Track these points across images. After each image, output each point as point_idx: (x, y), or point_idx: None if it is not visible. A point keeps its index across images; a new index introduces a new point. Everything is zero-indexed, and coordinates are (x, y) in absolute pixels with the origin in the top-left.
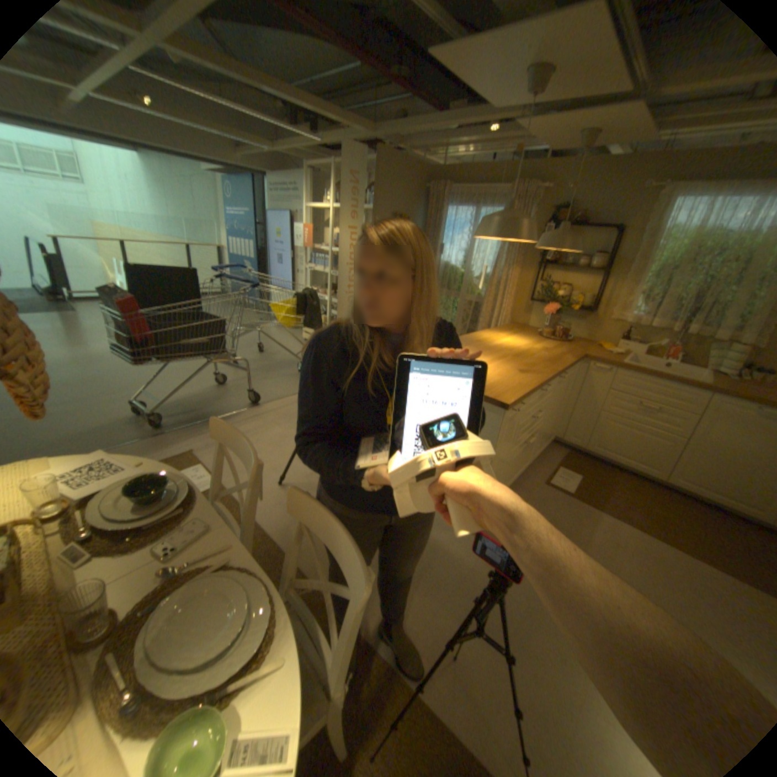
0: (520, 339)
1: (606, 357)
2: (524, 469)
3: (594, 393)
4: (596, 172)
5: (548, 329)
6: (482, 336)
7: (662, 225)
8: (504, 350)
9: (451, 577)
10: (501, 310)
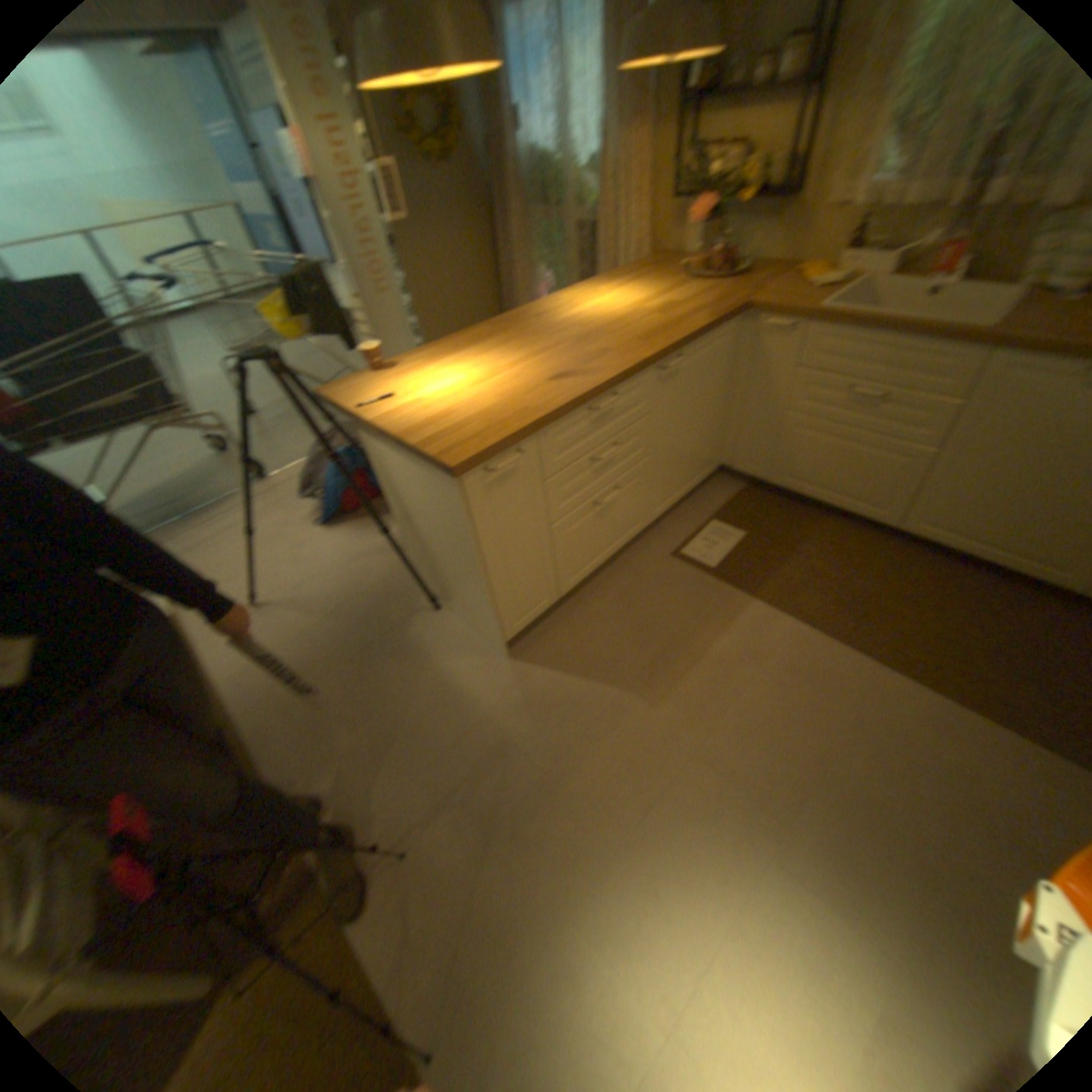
0: (636, 290)
1: (793, 299)
2: (630, 536)
3: (773, 377)
4: None
5: (703, 254)
6: (561, 300)
7: None
8: (575, 325)
9: (451, 729)
10: (631, 228)
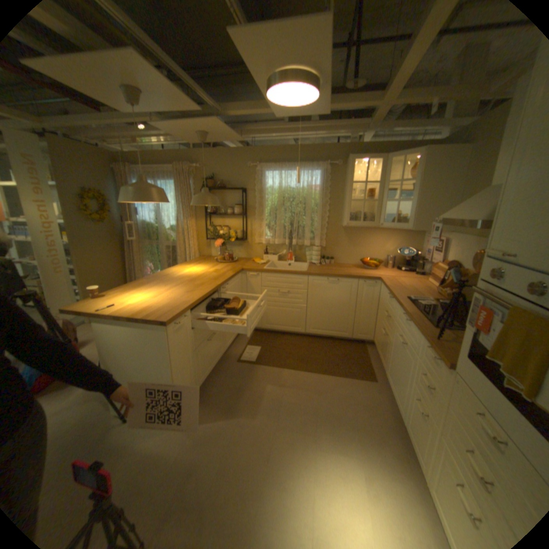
0: (201, 267)
1: (254, 267)
2: (218, 357)
3: (254, 291)
4: (221, 158)
5: (220, 256)
6: (171, 271)
7: (263, 187)
8: (184, 278)
9: (155, 478)
10: (190, 248)
